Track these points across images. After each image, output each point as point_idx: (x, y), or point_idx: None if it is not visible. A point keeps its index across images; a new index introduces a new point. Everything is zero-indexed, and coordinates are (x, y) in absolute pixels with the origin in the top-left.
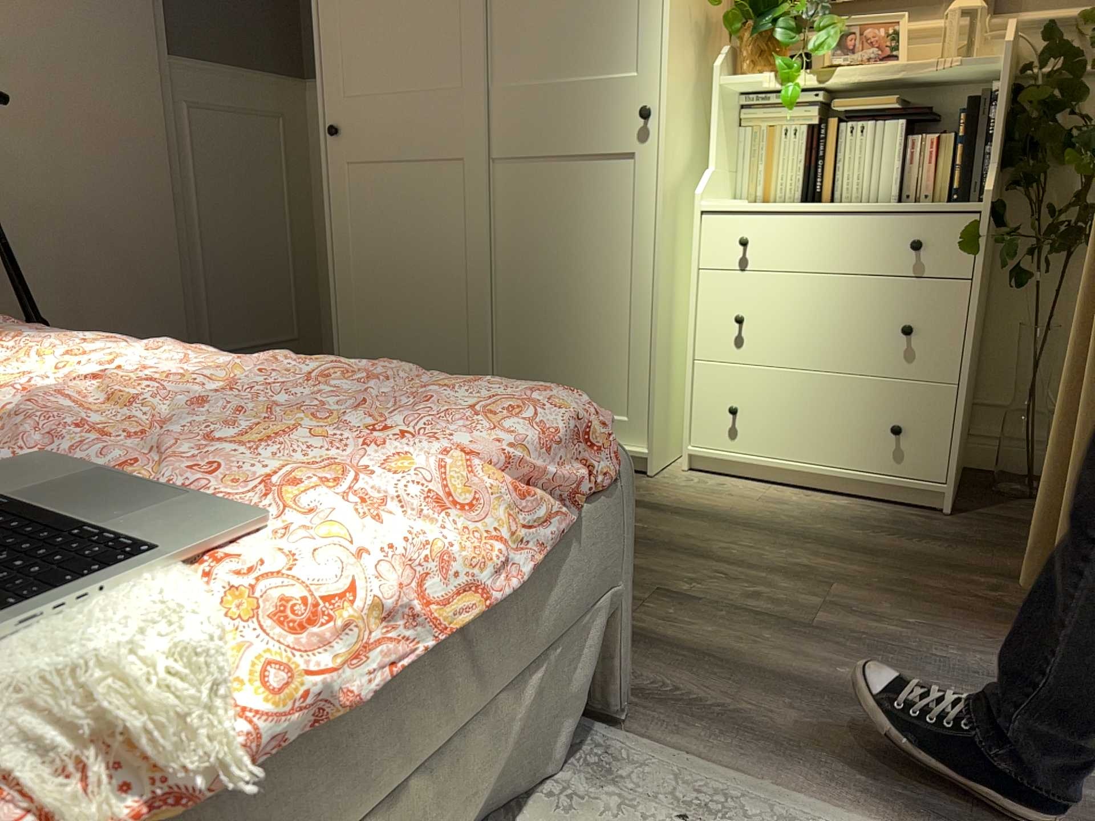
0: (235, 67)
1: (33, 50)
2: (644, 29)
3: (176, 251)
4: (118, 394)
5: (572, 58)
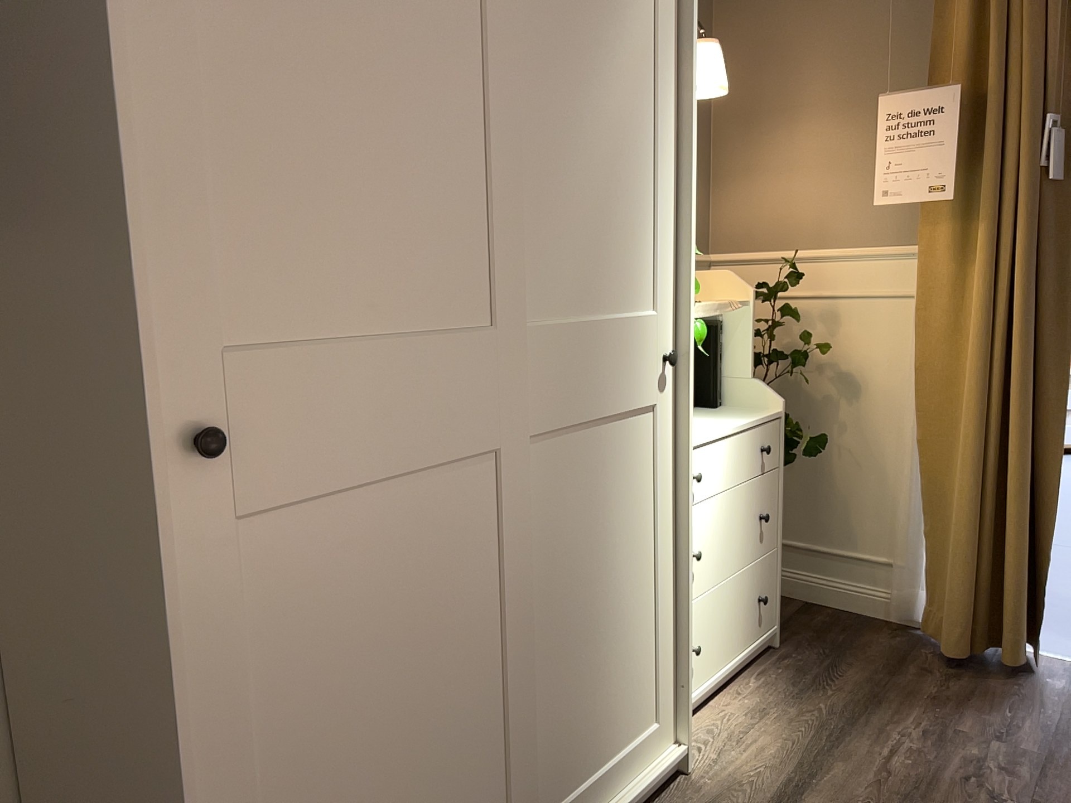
0: None
1: None
2: (660, 265)
3: None
4: None
5: (603, 290)
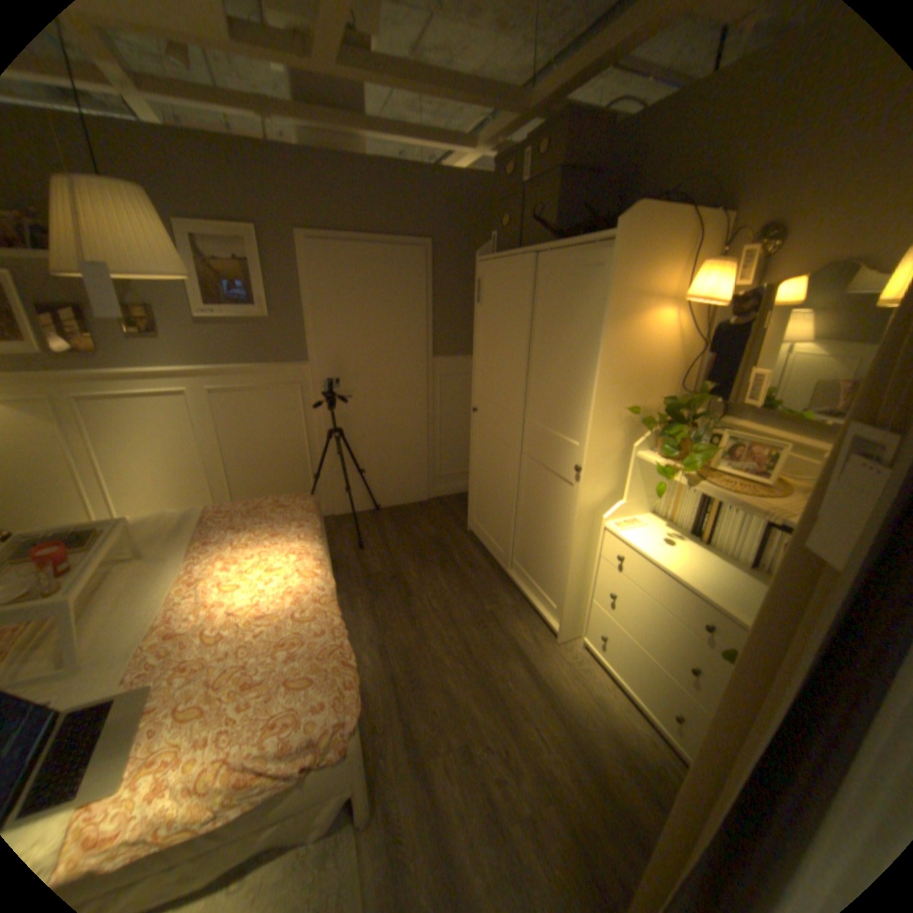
0: (464, 355)
1: (372, 366)
2: (585, 423)
3: (424, 437)
4: (232, 624)
5: (556, 420)
